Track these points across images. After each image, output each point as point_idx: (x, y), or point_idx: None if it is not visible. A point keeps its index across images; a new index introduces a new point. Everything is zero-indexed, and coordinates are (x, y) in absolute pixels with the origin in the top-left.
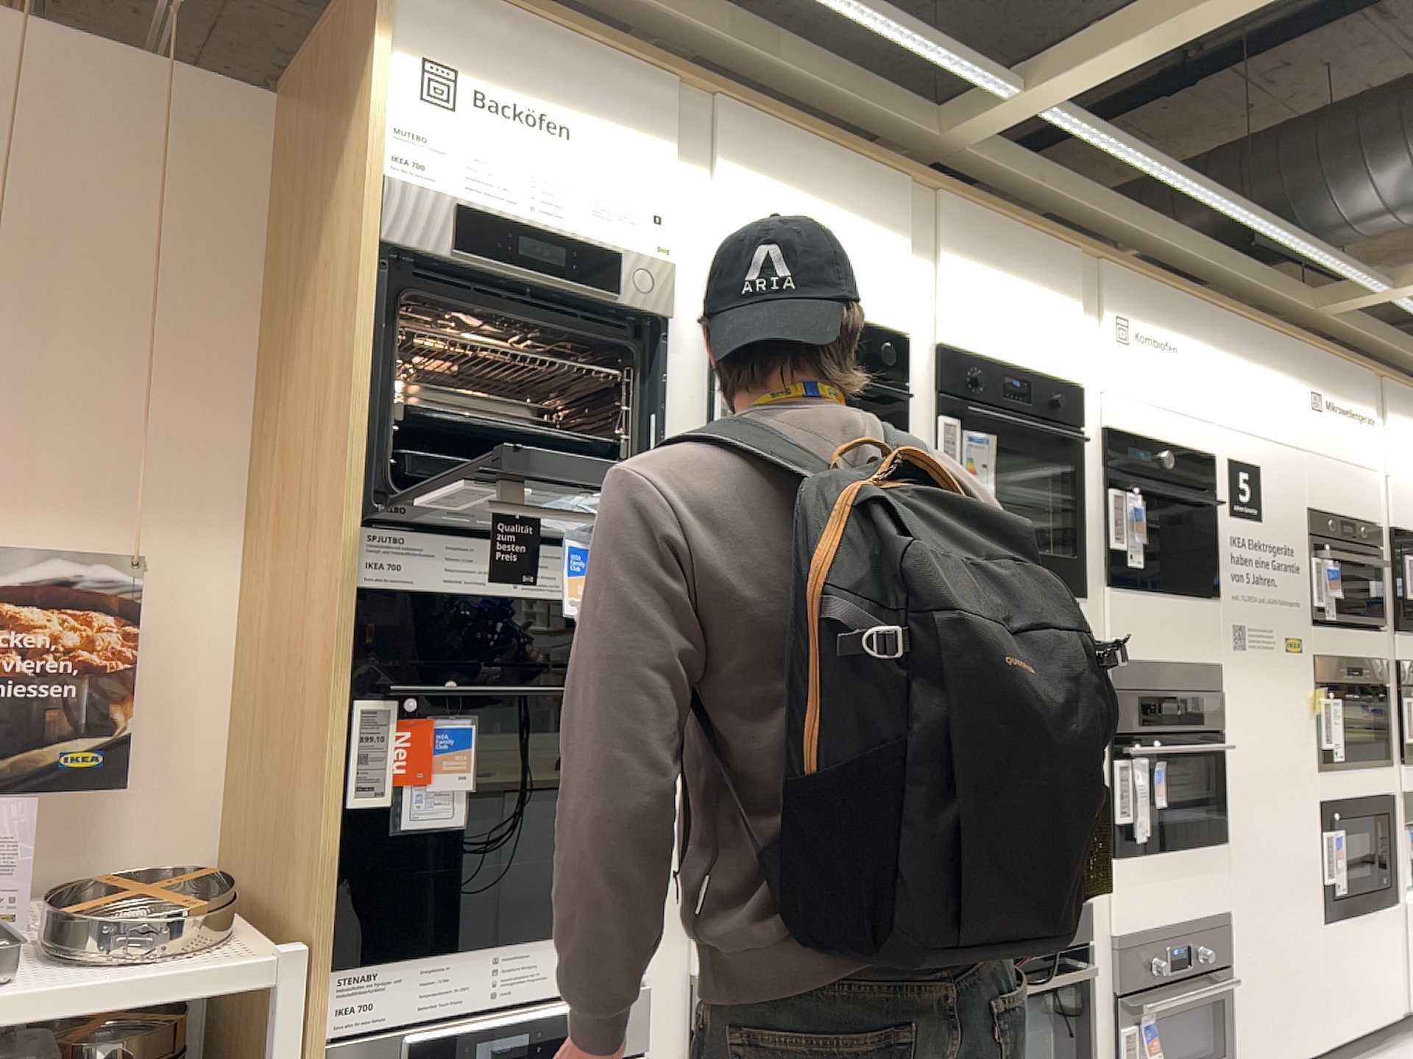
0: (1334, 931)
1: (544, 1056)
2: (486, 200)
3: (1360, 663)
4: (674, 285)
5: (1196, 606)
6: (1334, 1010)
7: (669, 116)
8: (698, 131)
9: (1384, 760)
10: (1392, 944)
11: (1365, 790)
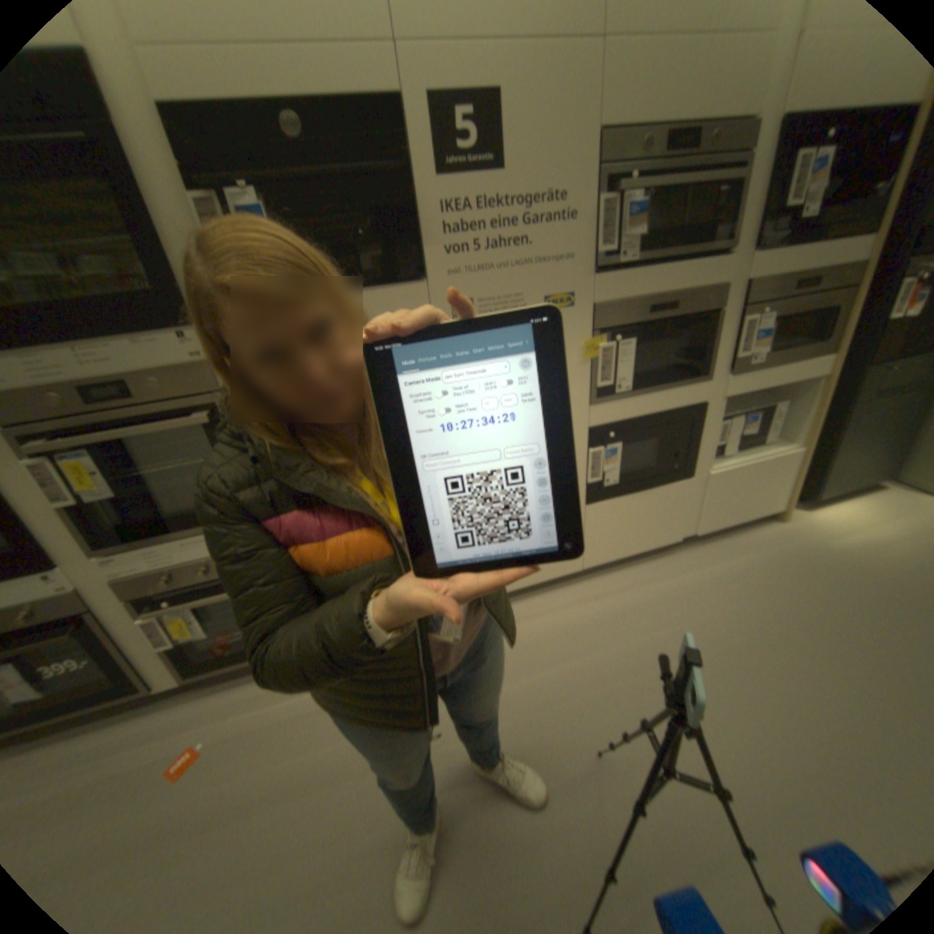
0: (597, 509)
1: None
2: None
3: (677, 298)
4: None
5: (384, 295)
6: (590, 551)
7: None
8: None
9: (698, 379)
10: (675, 504)
11: (662, 408)
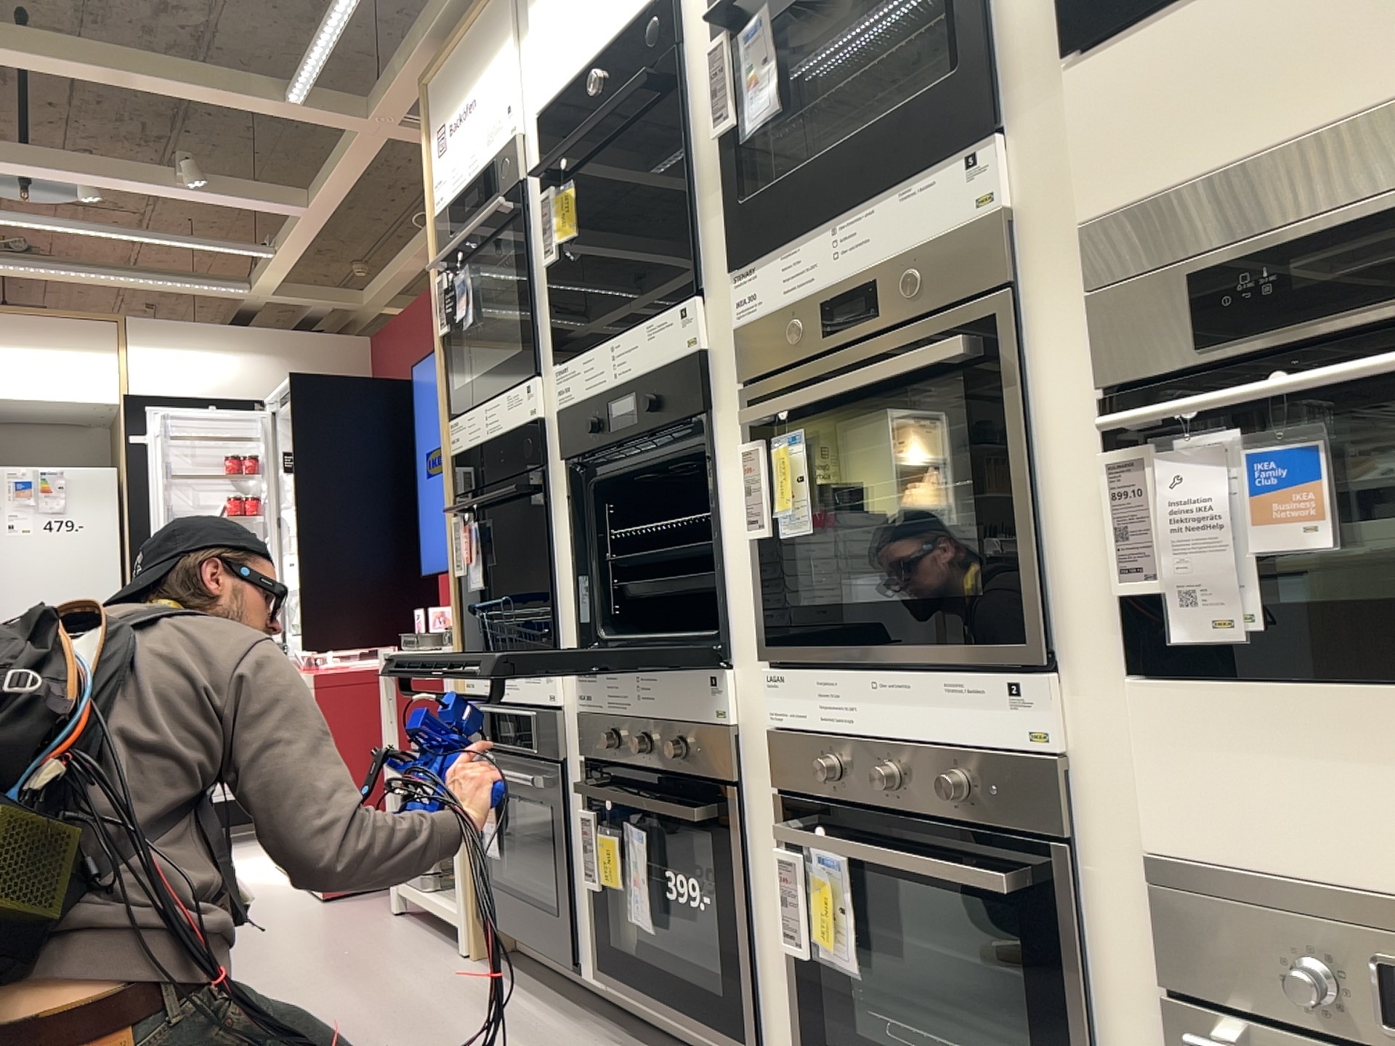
0: None
1: (520, 742)
2: (456, 193)
3: None
4: (523, 150)
5: None
6: None
7: (504, 20)
8: (524, 3)
9: None
10: None
11: None
